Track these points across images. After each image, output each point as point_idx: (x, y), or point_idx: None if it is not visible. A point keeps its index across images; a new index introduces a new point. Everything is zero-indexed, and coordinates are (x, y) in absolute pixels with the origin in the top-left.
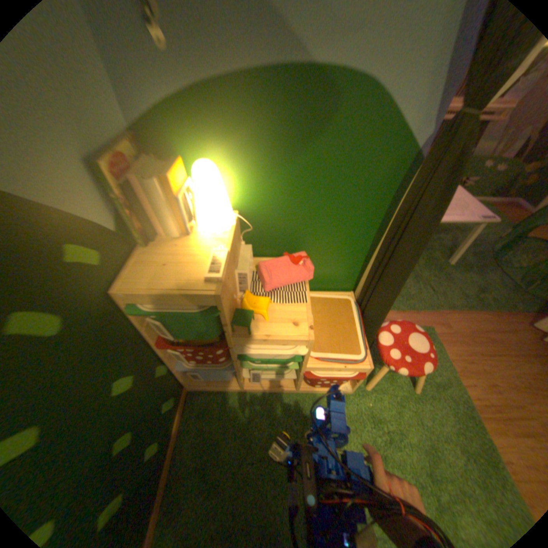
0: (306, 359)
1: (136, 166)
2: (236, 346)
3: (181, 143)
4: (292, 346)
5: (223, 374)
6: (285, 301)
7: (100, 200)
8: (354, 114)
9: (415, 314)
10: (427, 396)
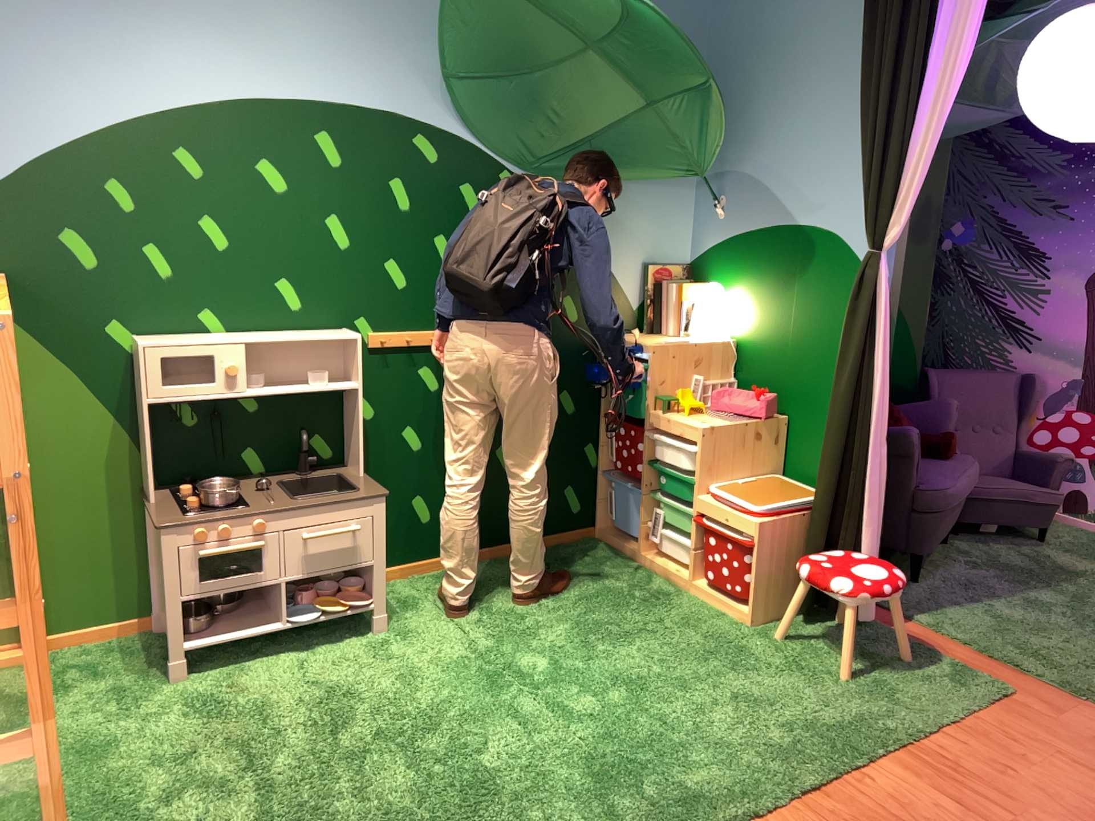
0: (694, 478)
1: (669, 283)
2: (647, 433)
3: (709, 278)
4: (685, 445)
5: (629, 498)
6: (712, 417)
7: (632, 287)
8: (817, 262)
9: (998, 664)
10: (845, 682)
